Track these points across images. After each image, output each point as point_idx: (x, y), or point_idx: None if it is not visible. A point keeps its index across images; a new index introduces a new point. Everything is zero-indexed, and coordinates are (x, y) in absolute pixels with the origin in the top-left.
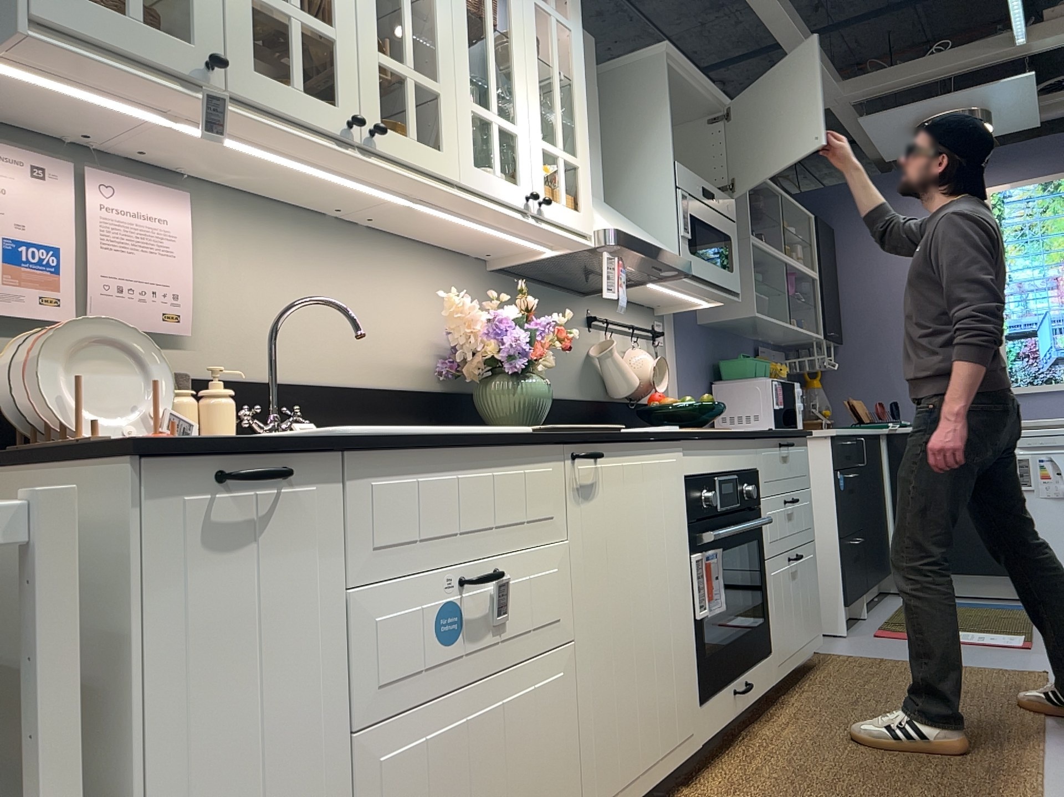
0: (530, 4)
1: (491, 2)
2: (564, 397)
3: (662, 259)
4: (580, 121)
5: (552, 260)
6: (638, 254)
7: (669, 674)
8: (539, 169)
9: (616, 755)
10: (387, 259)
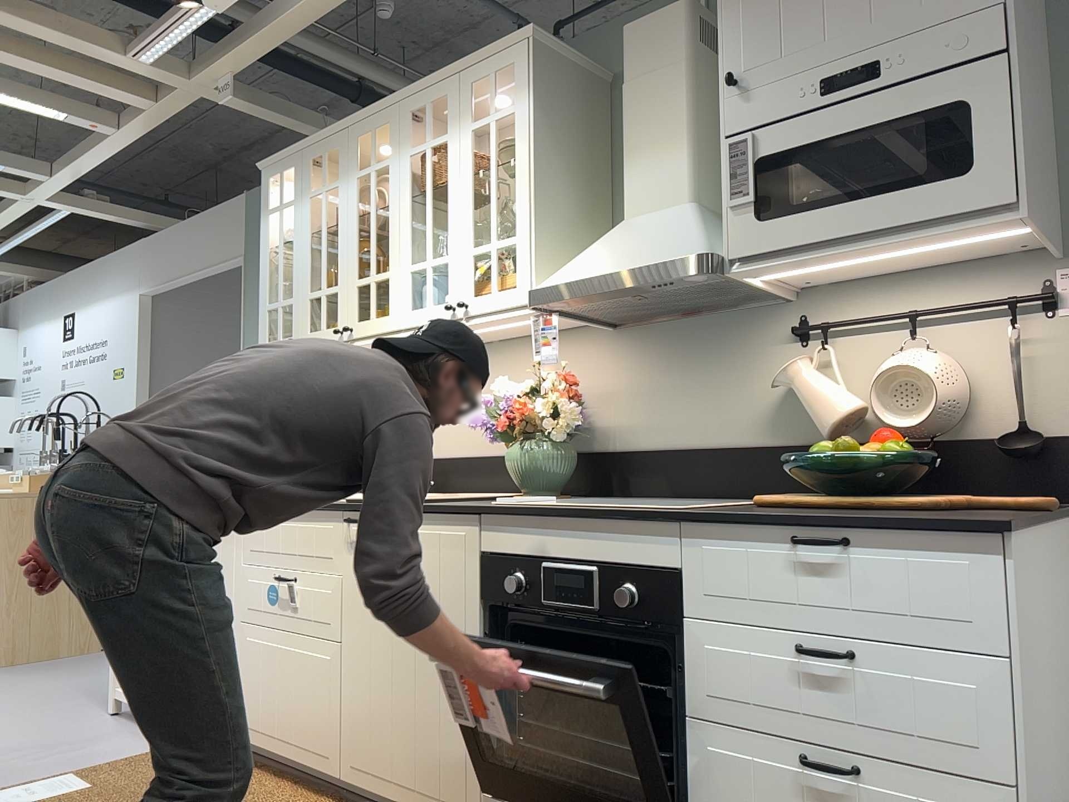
0: (465, 137)
1: (441, 166)
2: (726, 445)
3: (613, 285)
4: (517, 196)
5: (596, 314)
6: (573, 298)
7: (433, 729)
8: (467, 275)
9: (367, 745)
10: (511, 357)
